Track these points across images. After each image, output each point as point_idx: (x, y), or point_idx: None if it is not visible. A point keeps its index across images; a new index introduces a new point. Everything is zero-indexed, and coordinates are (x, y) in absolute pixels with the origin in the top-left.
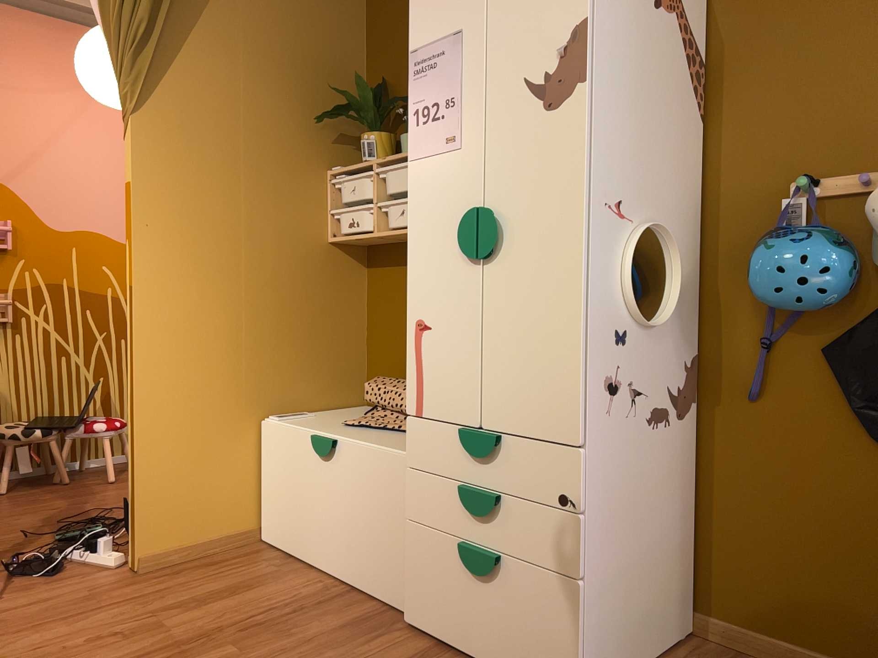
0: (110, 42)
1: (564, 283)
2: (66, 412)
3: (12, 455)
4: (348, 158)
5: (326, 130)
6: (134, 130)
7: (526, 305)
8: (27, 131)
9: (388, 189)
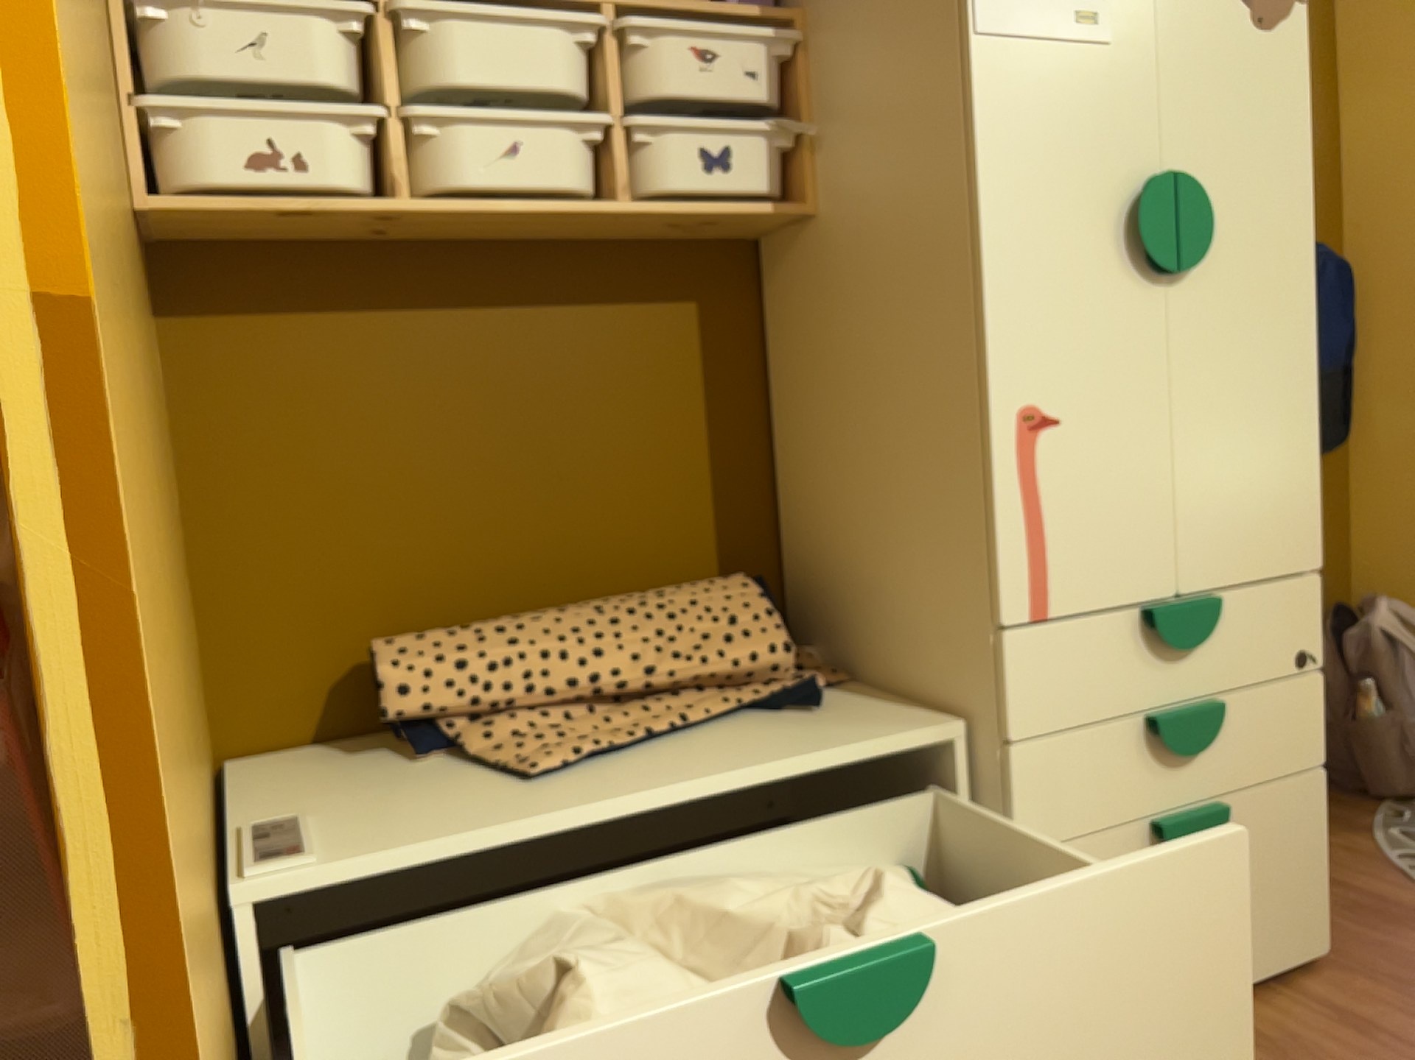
0: None
1: (1295, 320)
2: None
3: None
4: None
5: None
6: None
7: (1244, 359)
8: None
9: (444, 75)
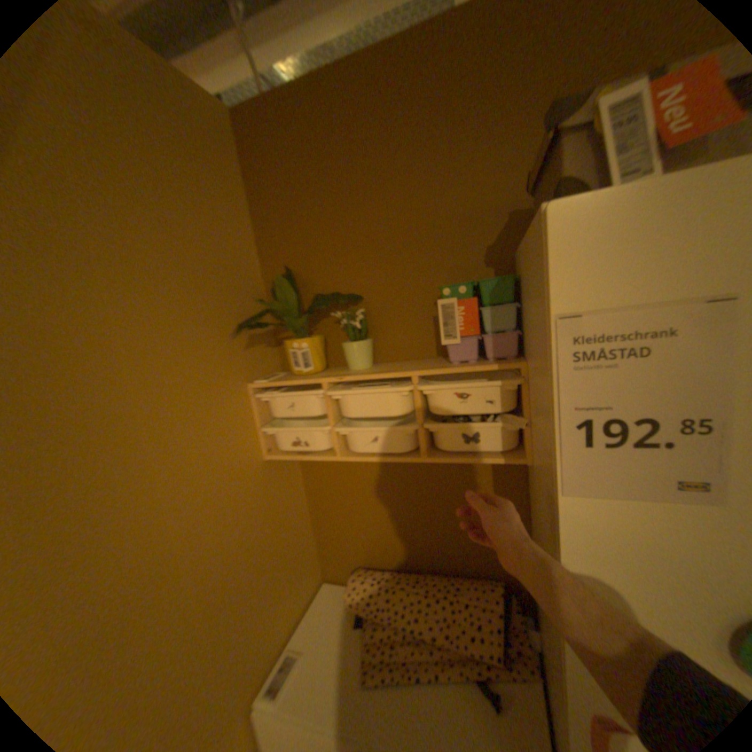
0: None
1: None
2: None
3: None
4: (262, 359)
5: (237, 337)
6: None
7: None
8: None
9: (350, 410)
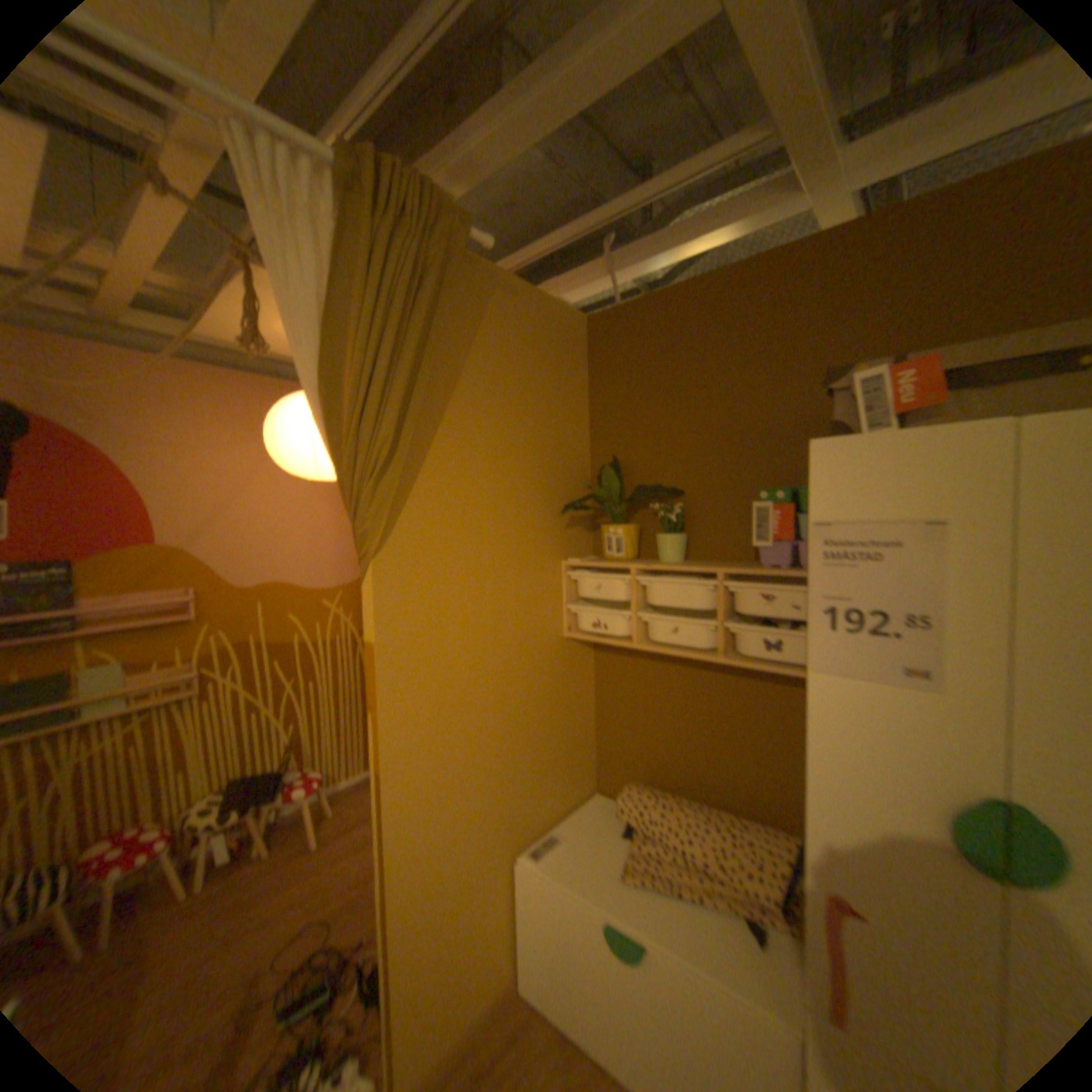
0: (331, 456)
1: None
2: (256, 768)
3: (206, 847)
4: (576, 540)
5: (558, 516)
6: (373, 575)
7: None
8: (202, 489)
9: (651, 599)
